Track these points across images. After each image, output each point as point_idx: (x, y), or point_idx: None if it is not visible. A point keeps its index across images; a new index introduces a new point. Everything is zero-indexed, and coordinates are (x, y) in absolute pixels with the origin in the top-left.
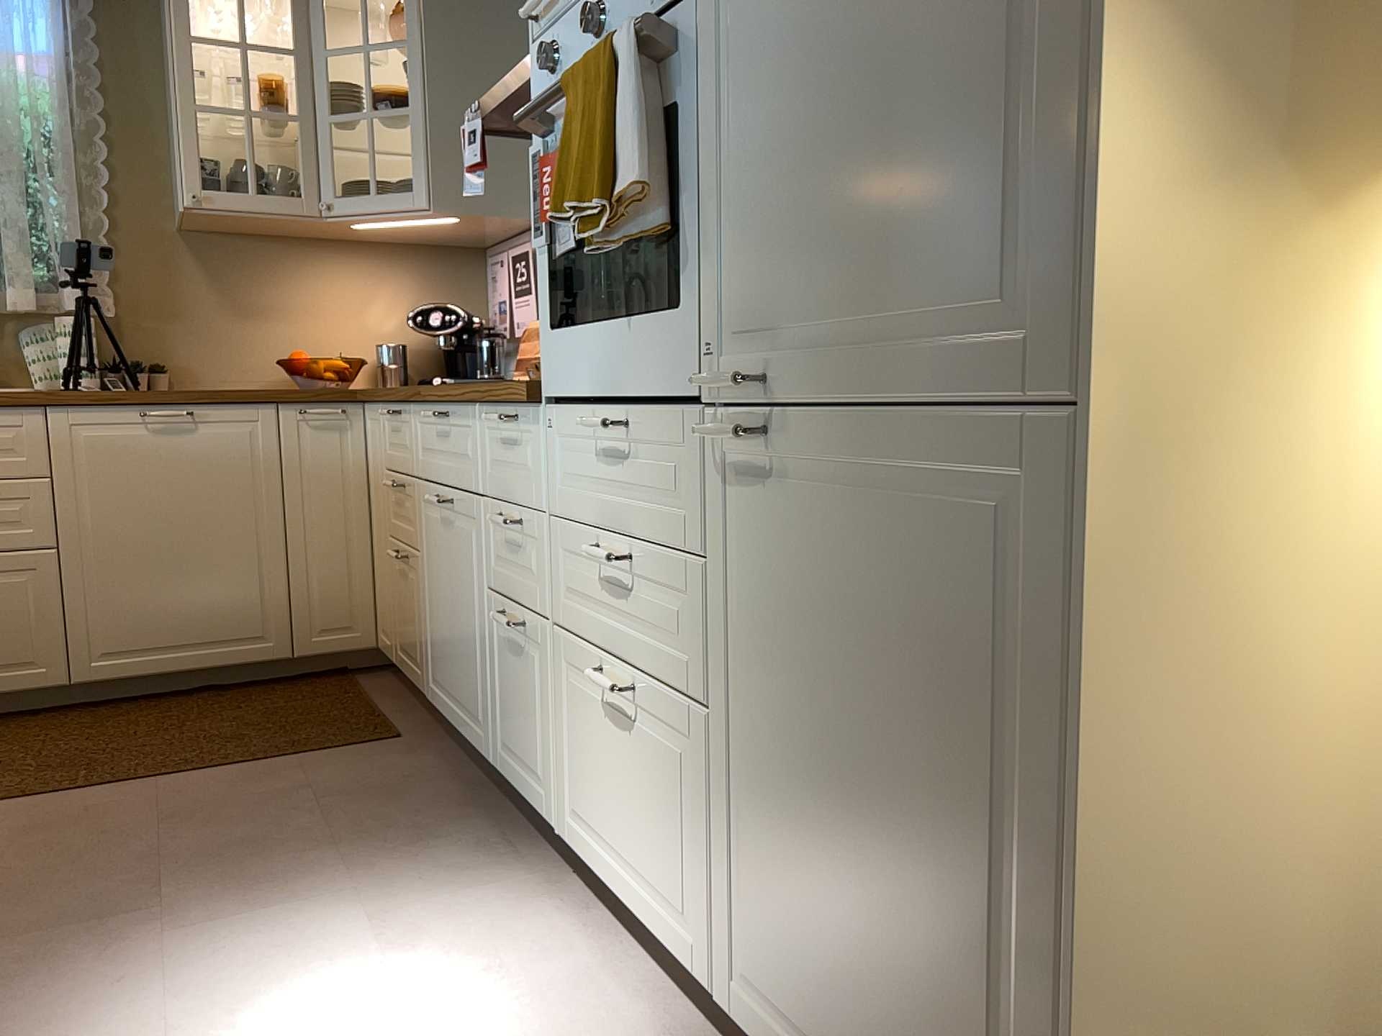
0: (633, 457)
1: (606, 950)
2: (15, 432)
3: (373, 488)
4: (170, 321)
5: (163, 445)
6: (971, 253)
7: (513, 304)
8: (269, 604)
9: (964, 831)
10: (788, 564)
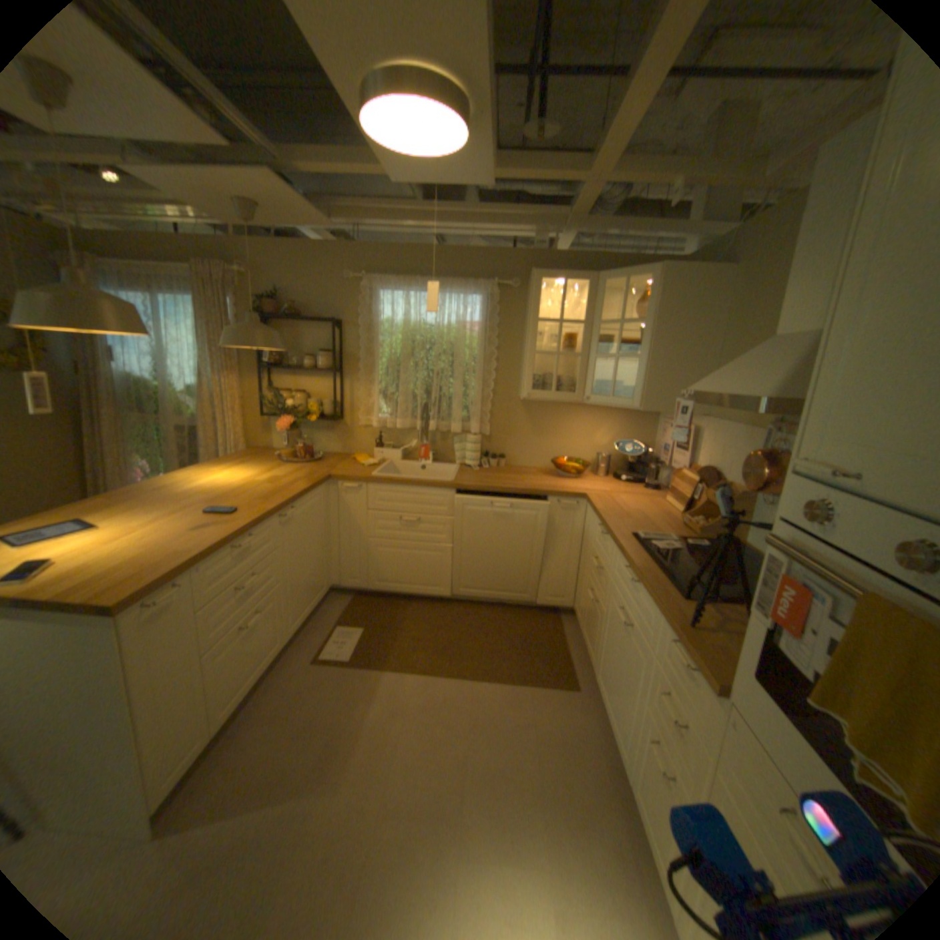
0: None
1: None
2: (444, 499)
3: (585, 543)
4: (509, 436)
5: (498, 510)
6: None
7: (674, 451)
8: (530, 582)
9: None
10: None
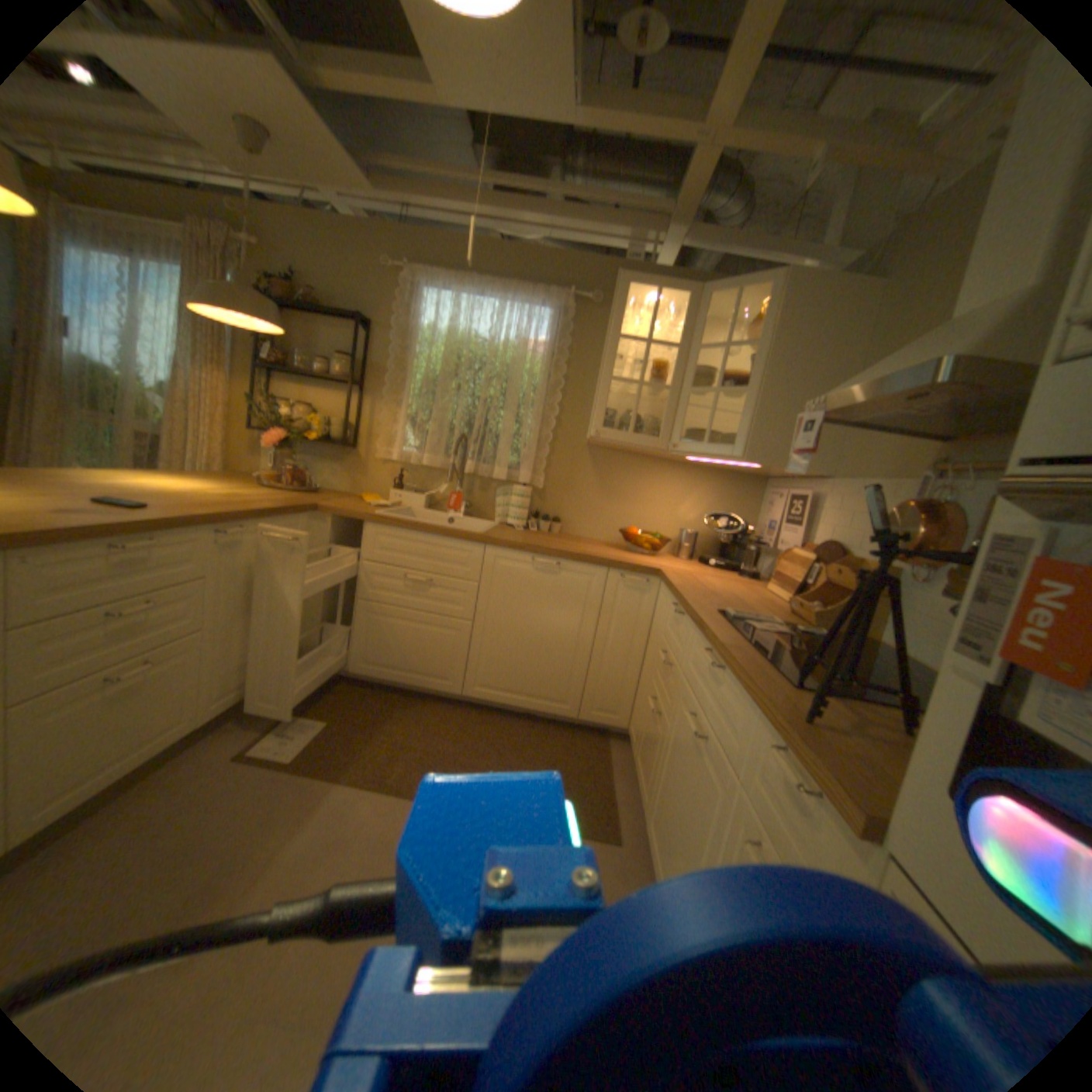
0: None
1: None
2: (468, 555)
3: (651, 637)
4: (569, 495)
5: (538, 579)
6: None
7: (781, 529)
8: (571, 686)
9: None
10: None
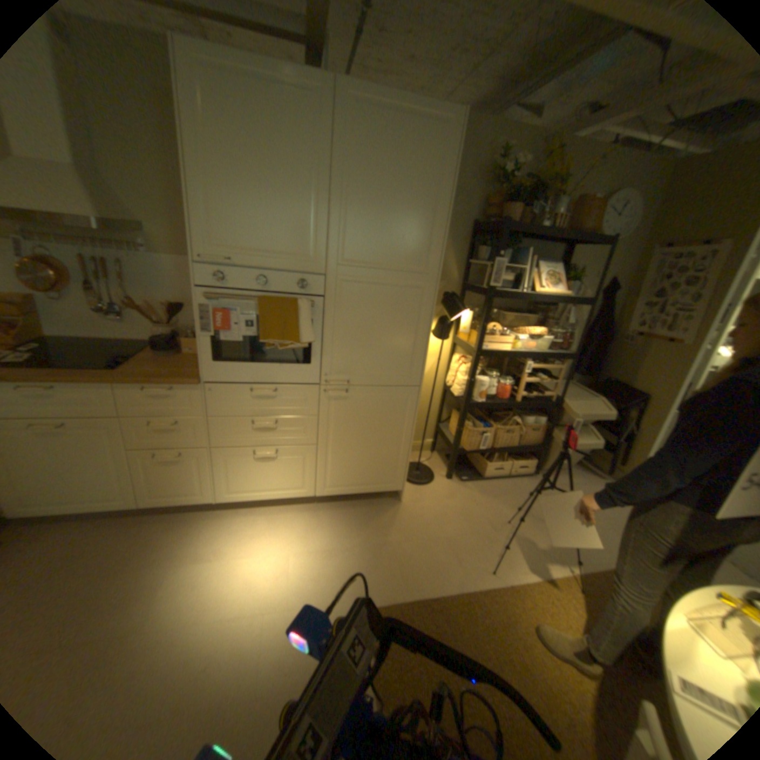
0: (276, 397)
1: (254, 514)
2: None
3: None
4: None
5: None
6: (399, 366)
7: None
8: None
9: (389, 439)
10: (348, 412)
